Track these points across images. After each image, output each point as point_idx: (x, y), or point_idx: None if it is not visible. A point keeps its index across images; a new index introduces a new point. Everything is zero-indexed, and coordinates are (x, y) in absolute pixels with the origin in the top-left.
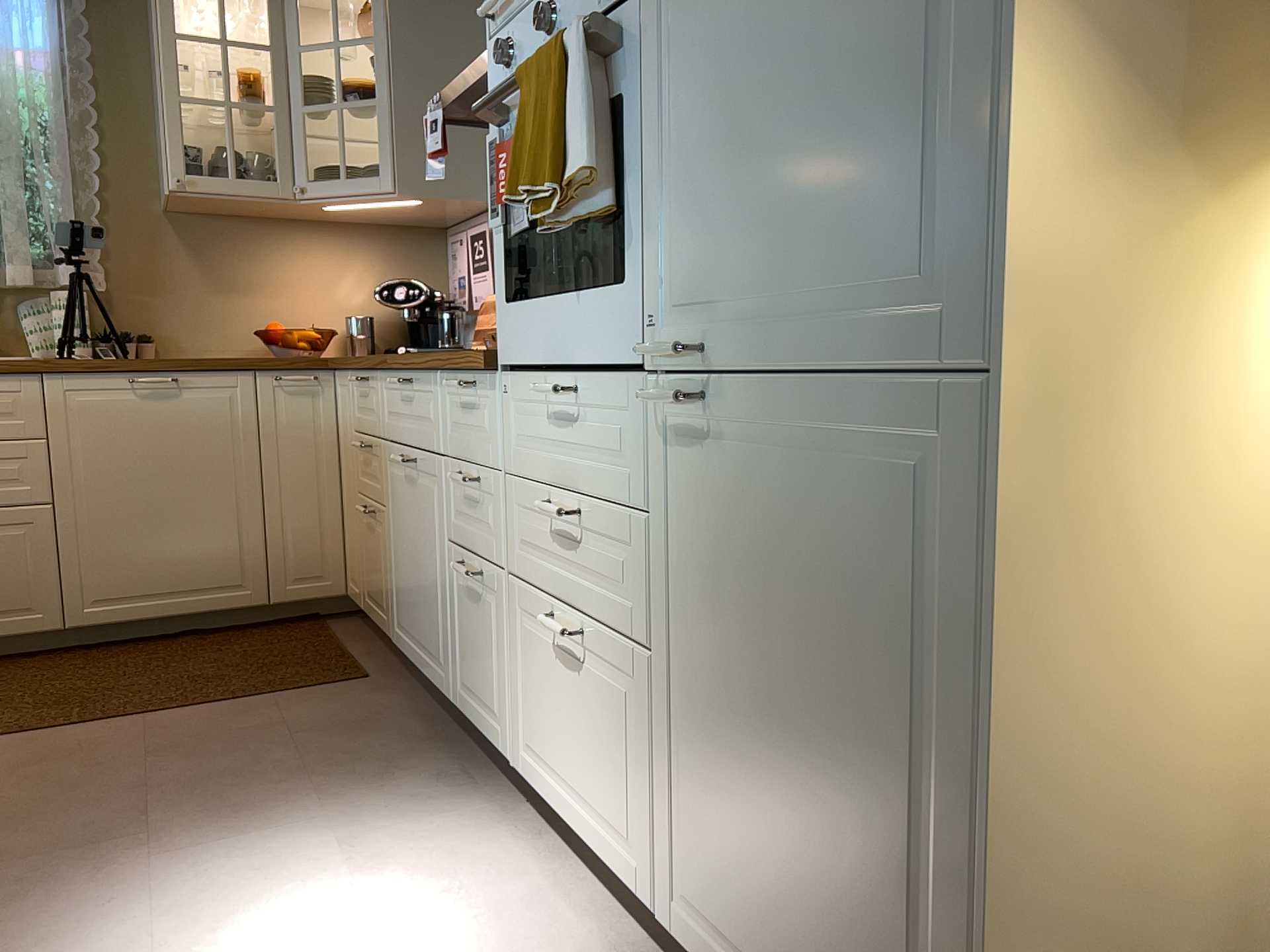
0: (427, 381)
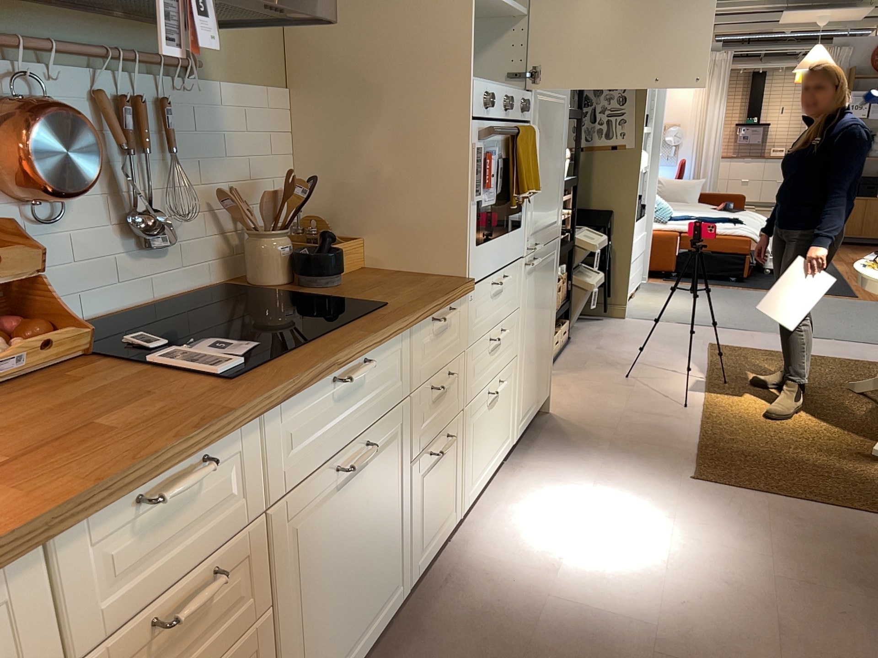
0: (392, 343)
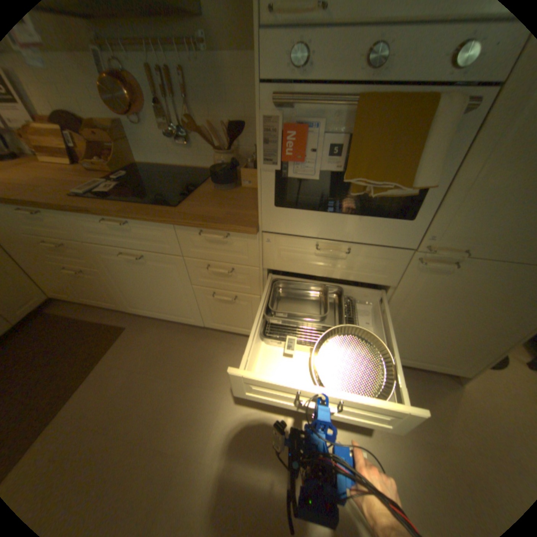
0: (152, 225)
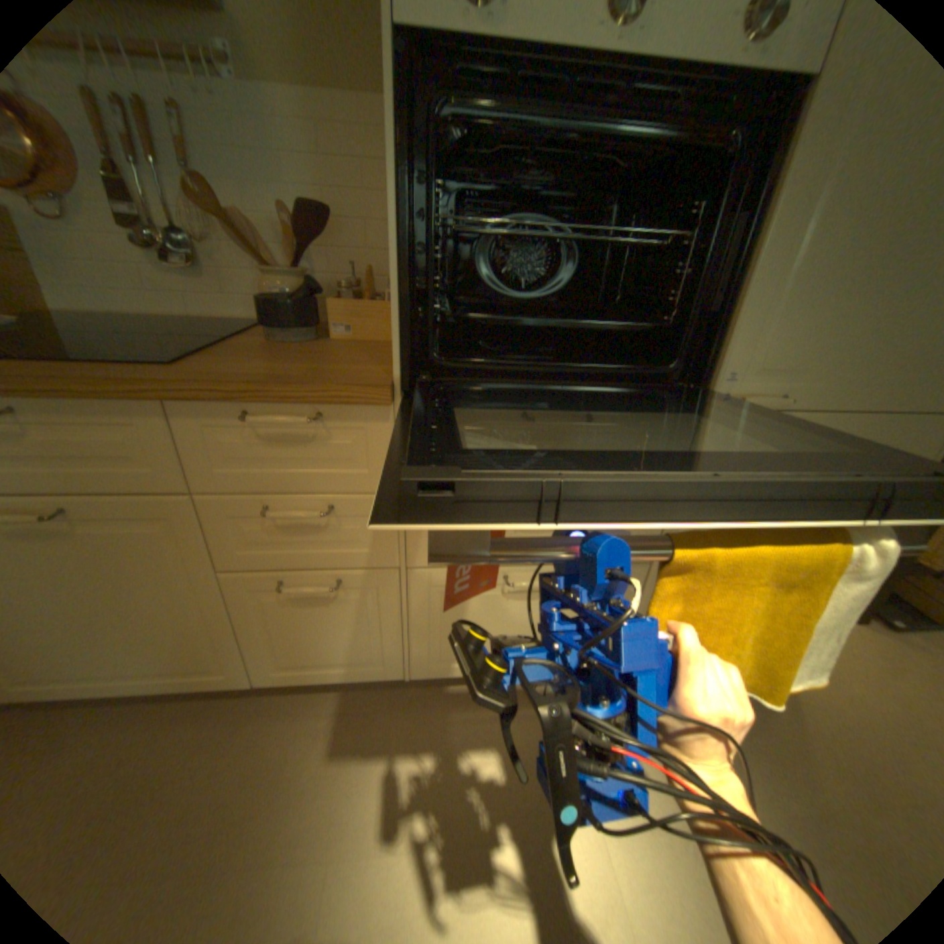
0: (97, 410)
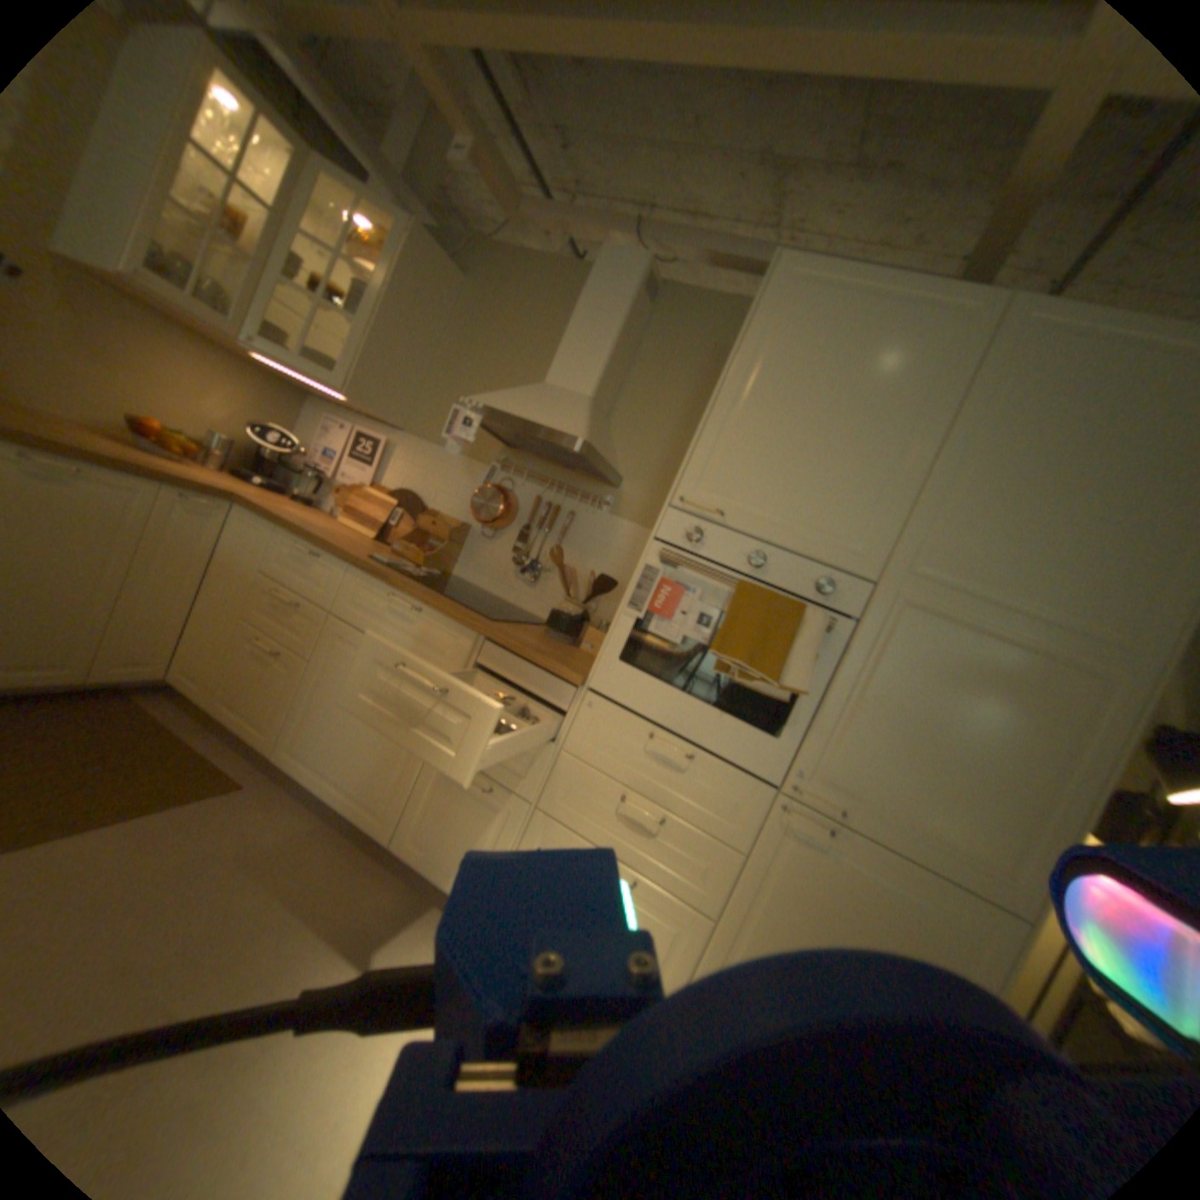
0: (449, 628)
